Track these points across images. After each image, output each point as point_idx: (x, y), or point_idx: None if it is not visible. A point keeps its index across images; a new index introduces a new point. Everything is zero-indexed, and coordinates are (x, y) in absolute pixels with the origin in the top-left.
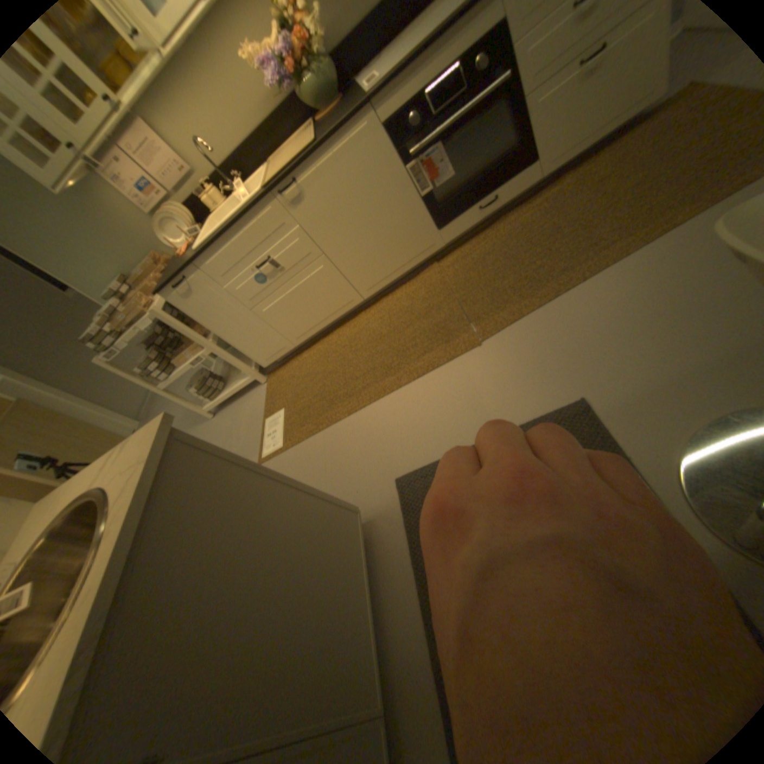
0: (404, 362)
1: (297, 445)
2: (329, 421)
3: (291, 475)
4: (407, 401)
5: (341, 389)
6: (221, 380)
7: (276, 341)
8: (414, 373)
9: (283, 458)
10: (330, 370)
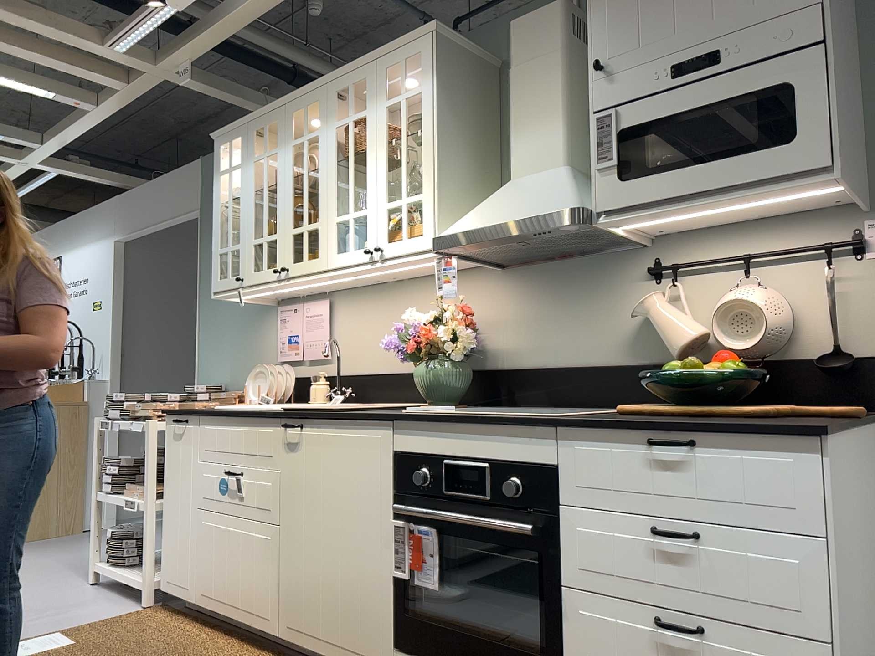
0: None
1: None
2: None
3: None
4: None
5: None
6: (139, 555)
7: (186, 570)
8: None
9: None
10: None
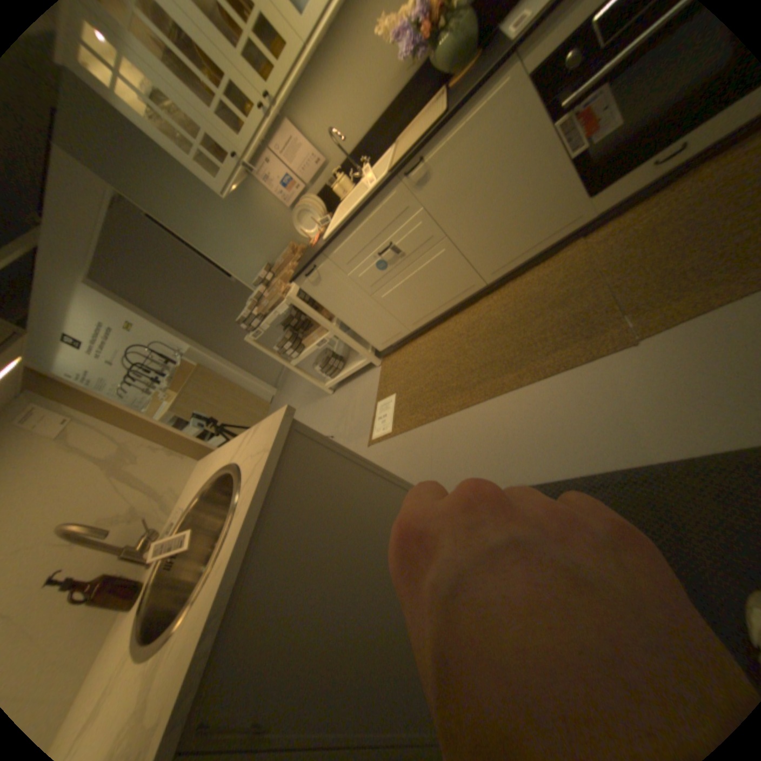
0: (530, 359)
1: (405, 433)
2: (438, 414)
3: (398, 462)
4: (530, 404)
5: (454, 382)
6: (342, 360)
7: (392, 326)
8: (541, 373)
9: (391, 443)
10: (444, 359)
